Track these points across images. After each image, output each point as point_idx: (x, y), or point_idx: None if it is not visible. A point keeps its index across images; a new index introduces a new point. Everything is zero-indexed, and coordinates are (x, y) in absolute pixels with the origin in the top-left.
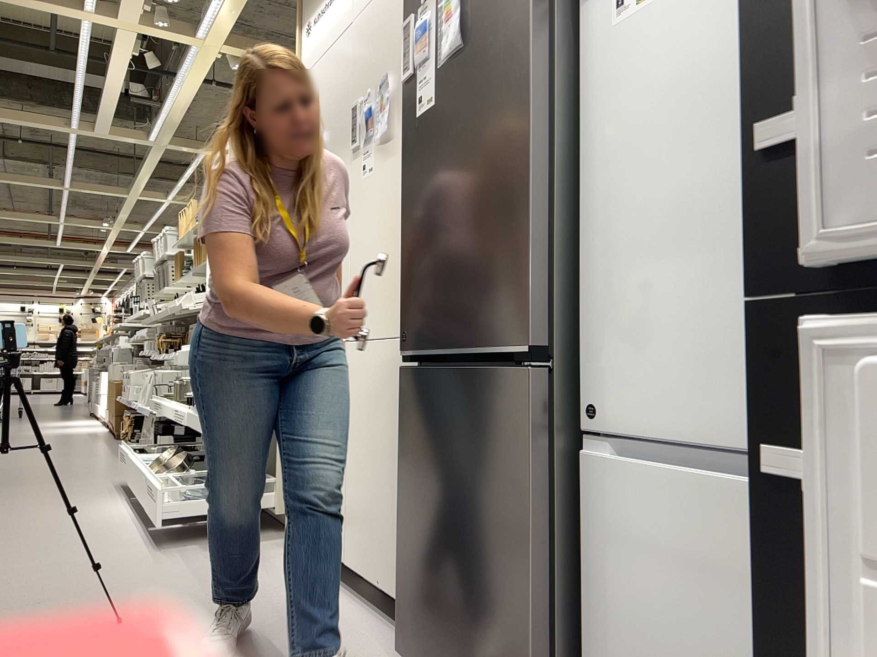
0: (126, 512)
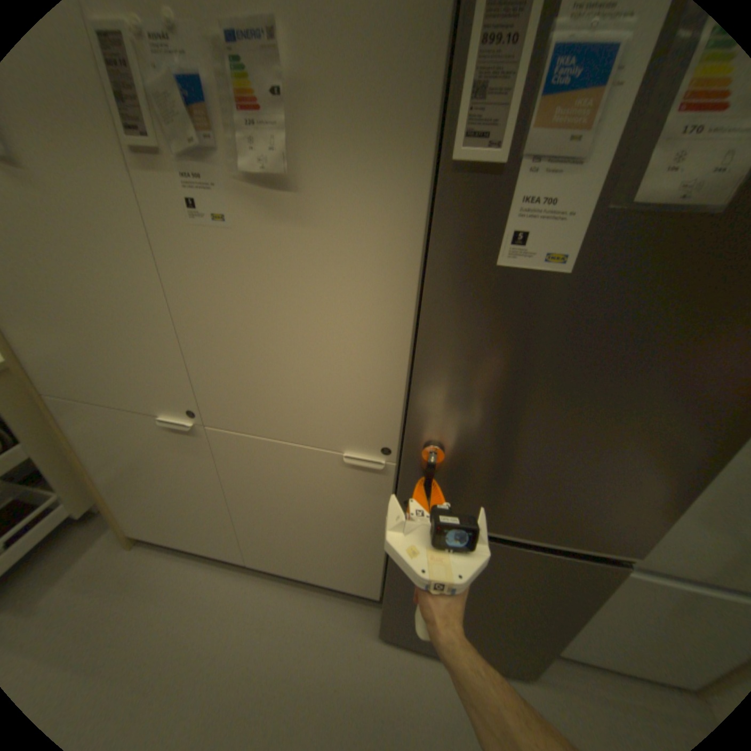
0: None
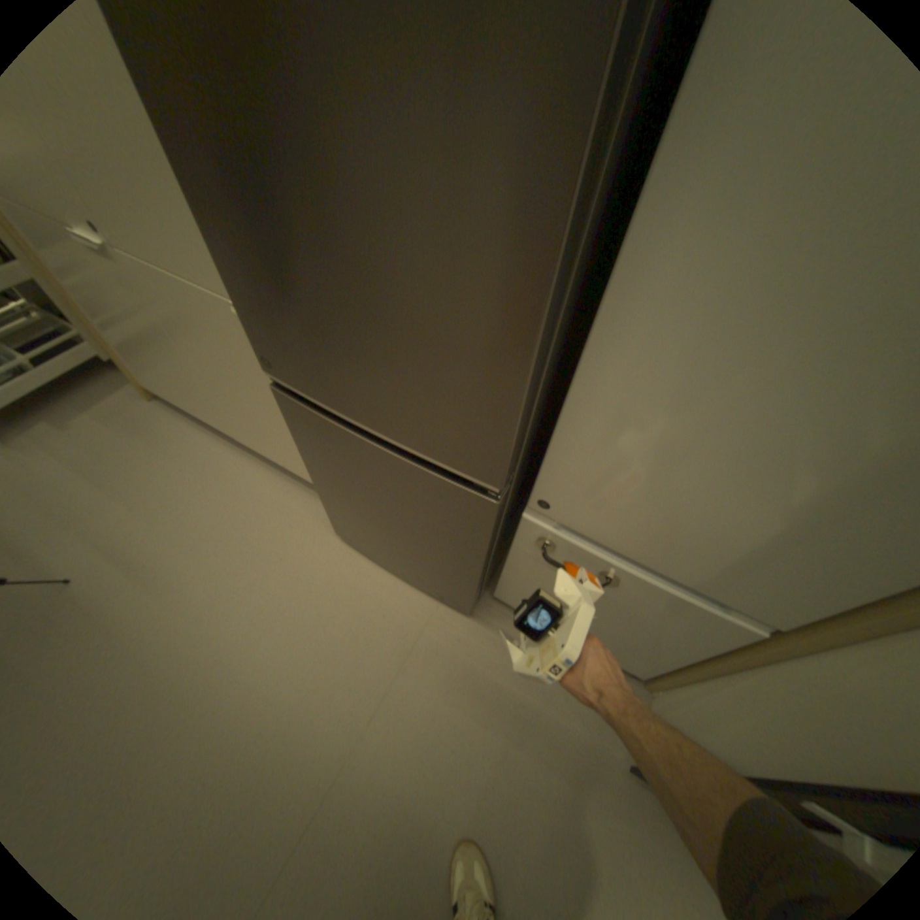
0: None
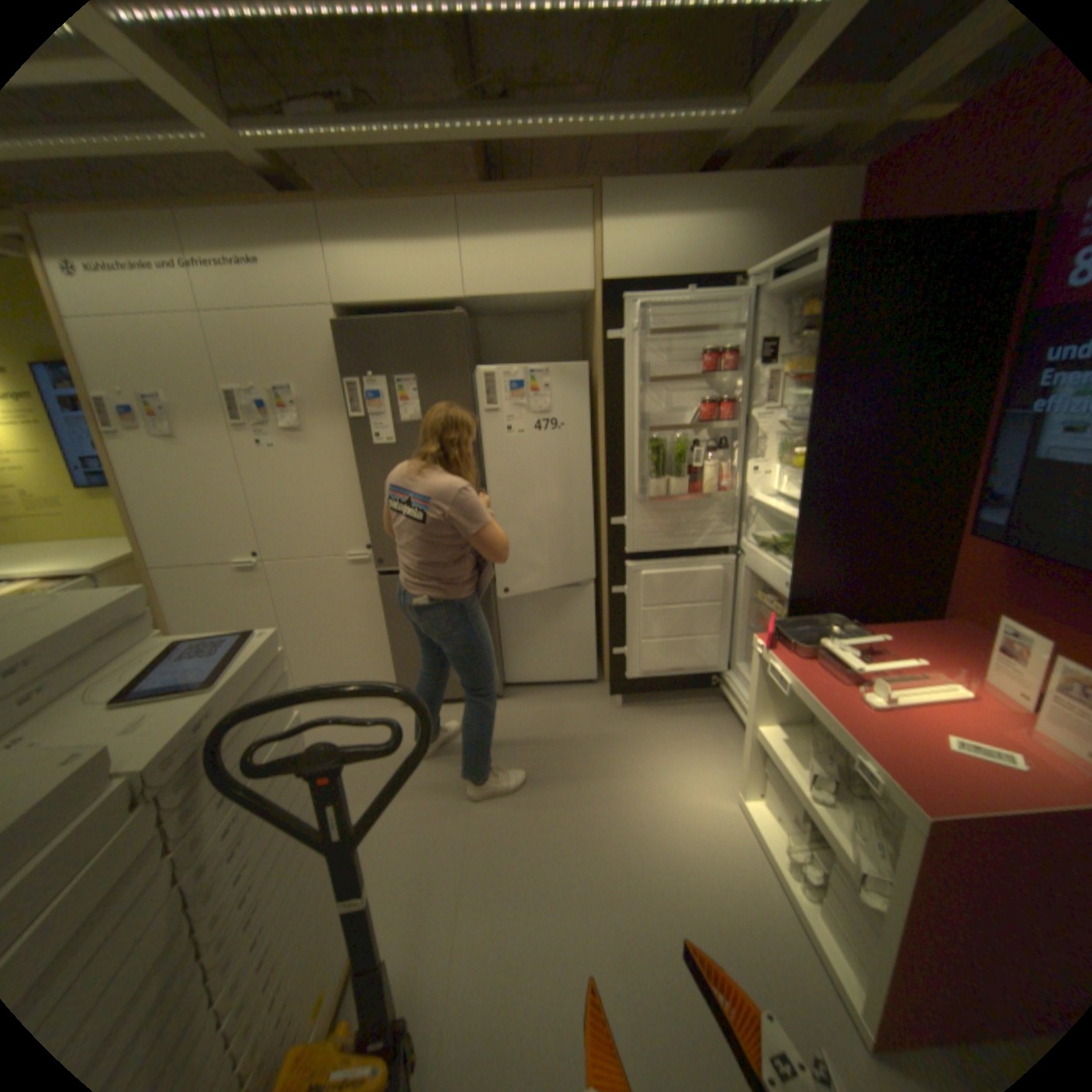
0: None
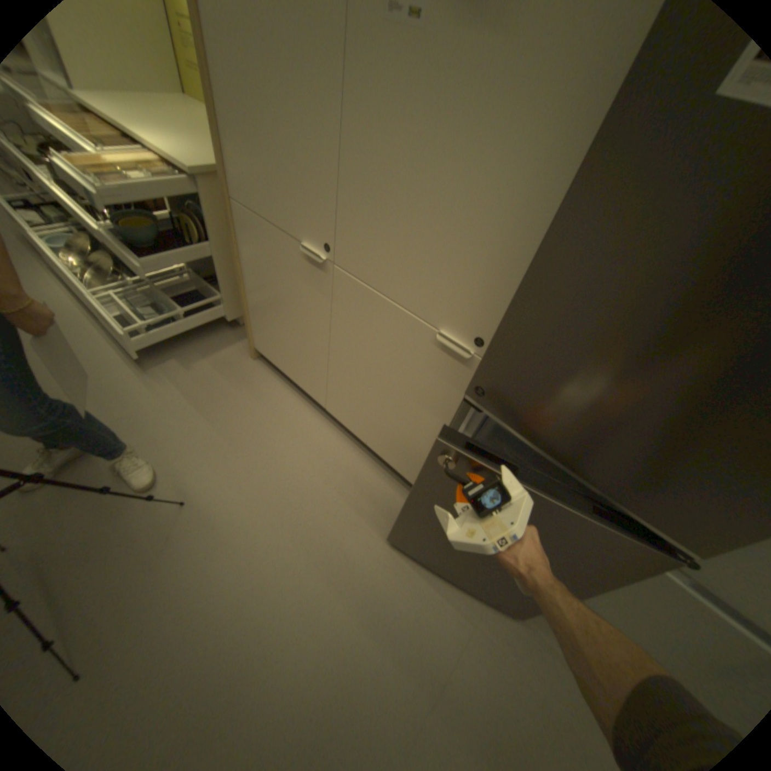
0: (68, 300)
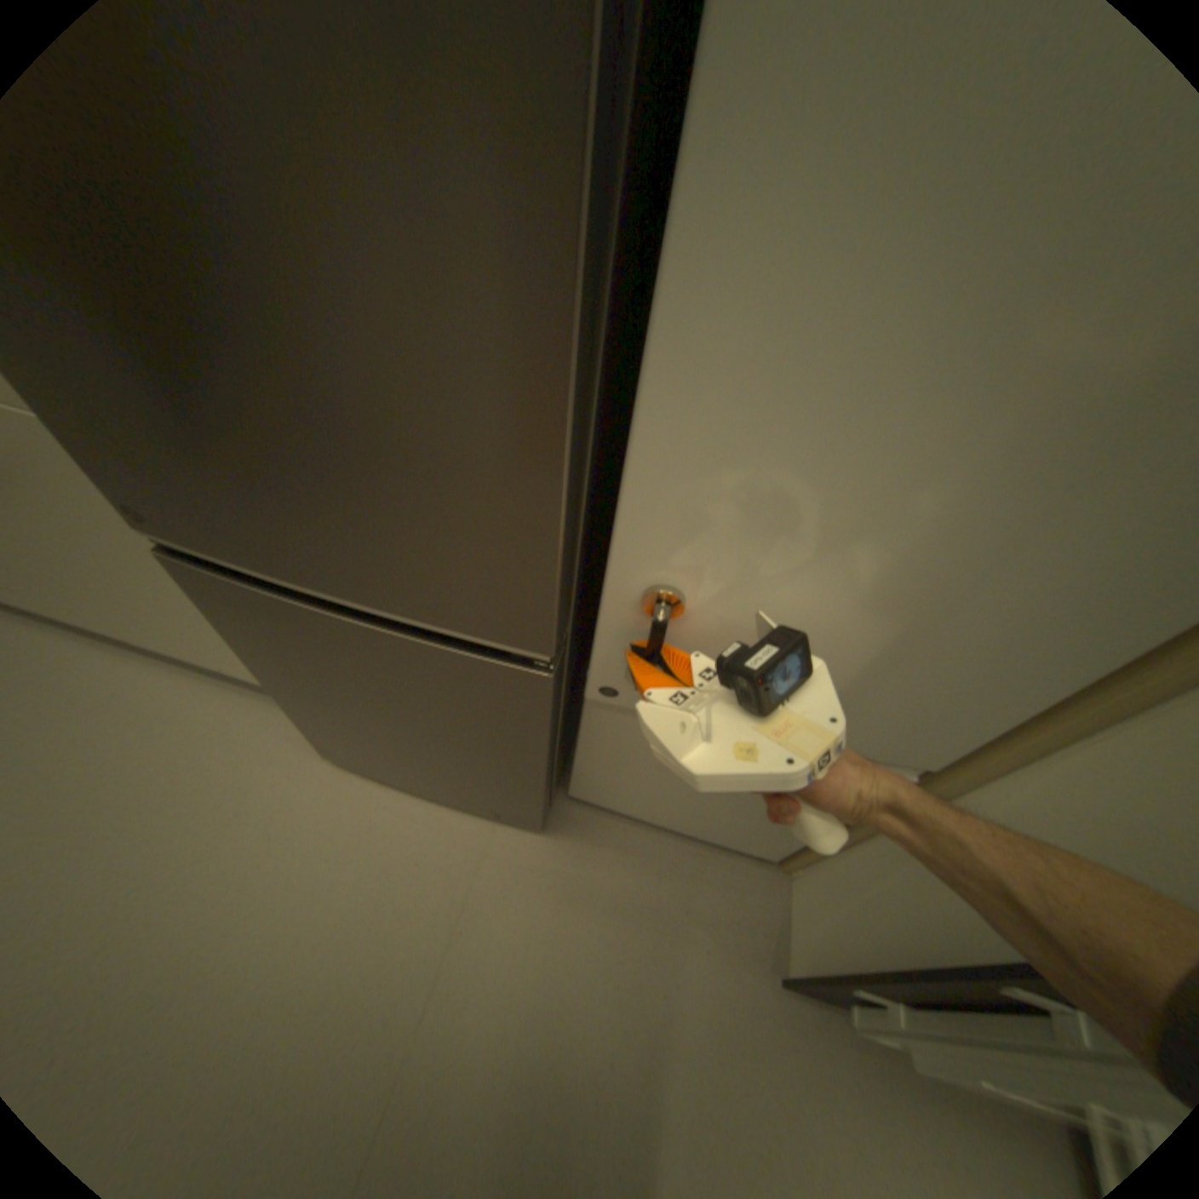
0: None
